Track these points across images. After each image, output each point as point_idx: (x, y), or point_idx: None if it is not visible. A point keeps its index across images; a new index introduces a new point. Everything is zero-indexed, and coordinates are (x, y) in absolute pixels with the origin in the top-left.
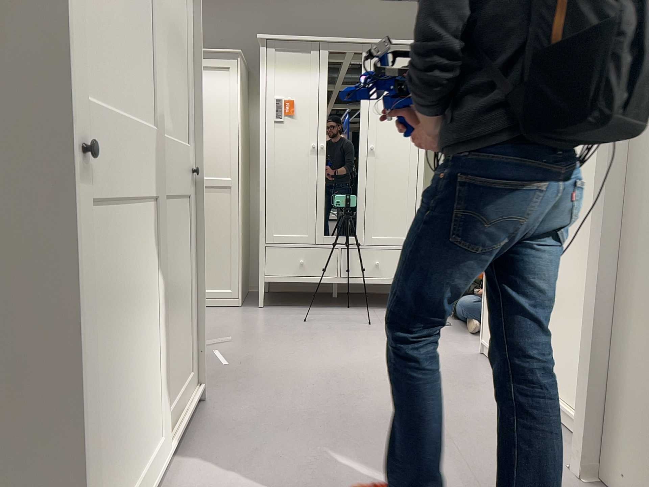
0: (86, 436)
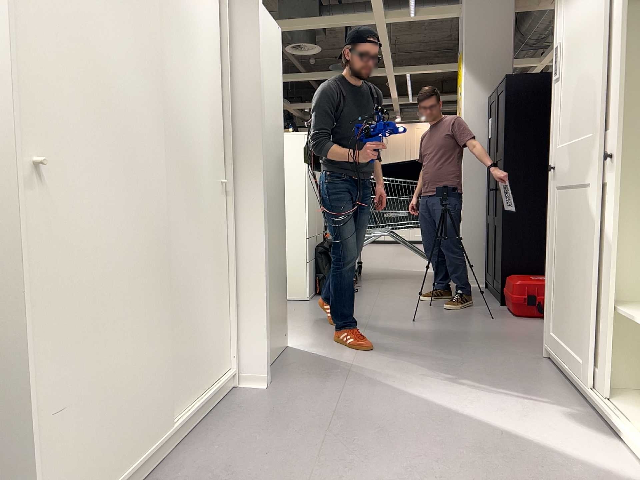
0: (548, 274)
